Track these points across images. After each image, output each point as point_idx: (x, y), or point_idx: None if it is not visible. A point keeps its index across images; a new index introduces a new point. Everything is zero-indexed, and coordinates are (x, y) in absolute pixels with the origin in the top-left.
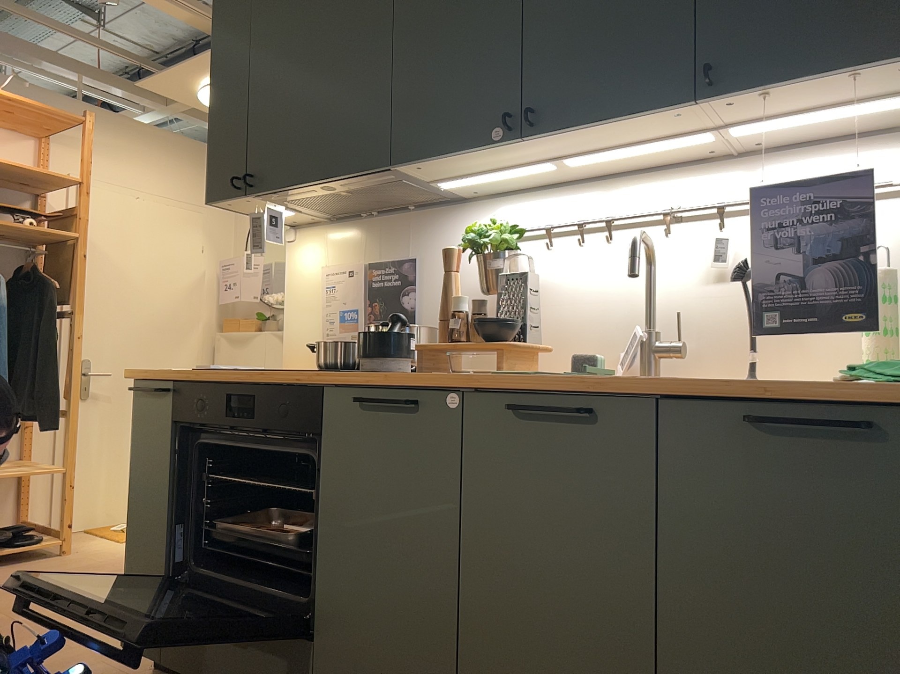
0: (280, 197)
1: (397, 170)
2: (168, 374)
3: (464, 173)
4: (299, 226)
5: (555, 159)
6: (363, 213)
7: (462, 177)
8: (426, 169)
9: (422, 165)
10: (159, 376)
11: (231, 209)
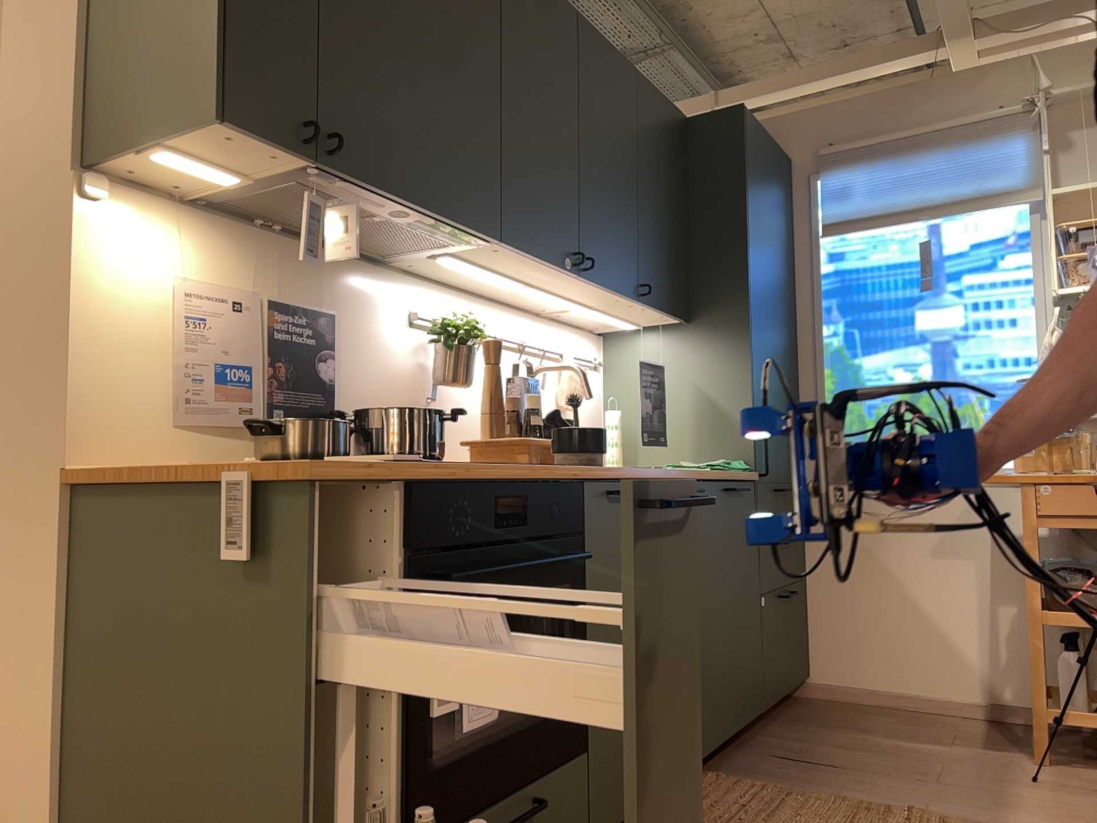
0: (332, 184)
1: (478, 239)
2: (413, 470)
3: (477, 260)
4: (106, 174)
5: (531, 283)
6: (263, 220)
7: (473, 262)
8: (488, 250)
9: (502, 249)
10: (390, 473)
11: (199, 136)
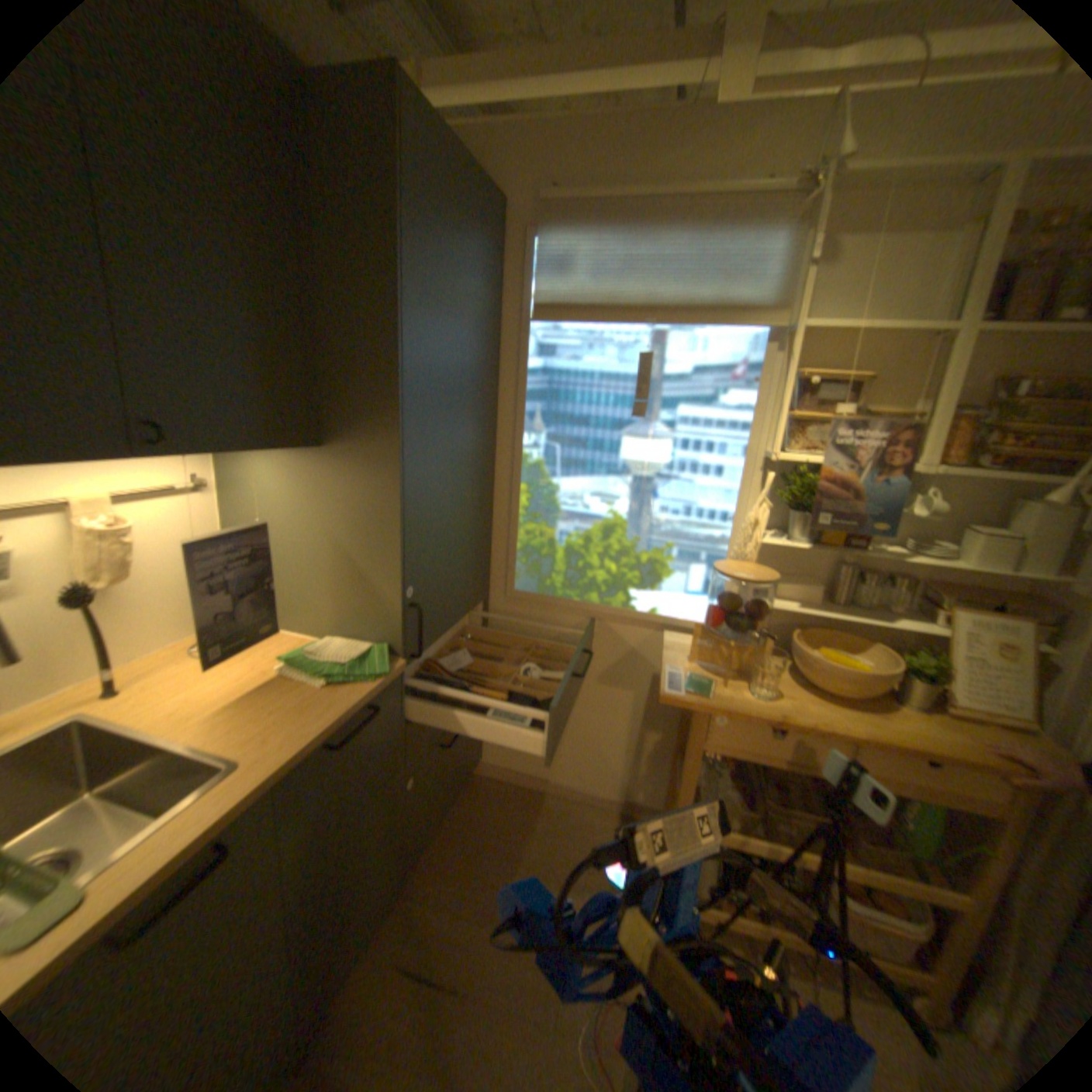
0: None
1: None
2: None
3: None
4: None
5: None
6: None
7: None
8: None
9: None
10: None
11: None
